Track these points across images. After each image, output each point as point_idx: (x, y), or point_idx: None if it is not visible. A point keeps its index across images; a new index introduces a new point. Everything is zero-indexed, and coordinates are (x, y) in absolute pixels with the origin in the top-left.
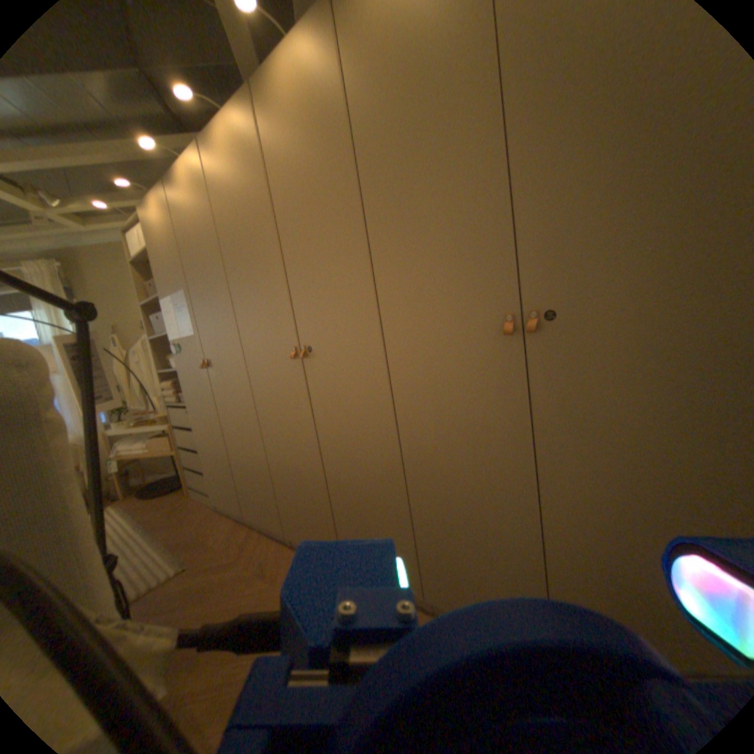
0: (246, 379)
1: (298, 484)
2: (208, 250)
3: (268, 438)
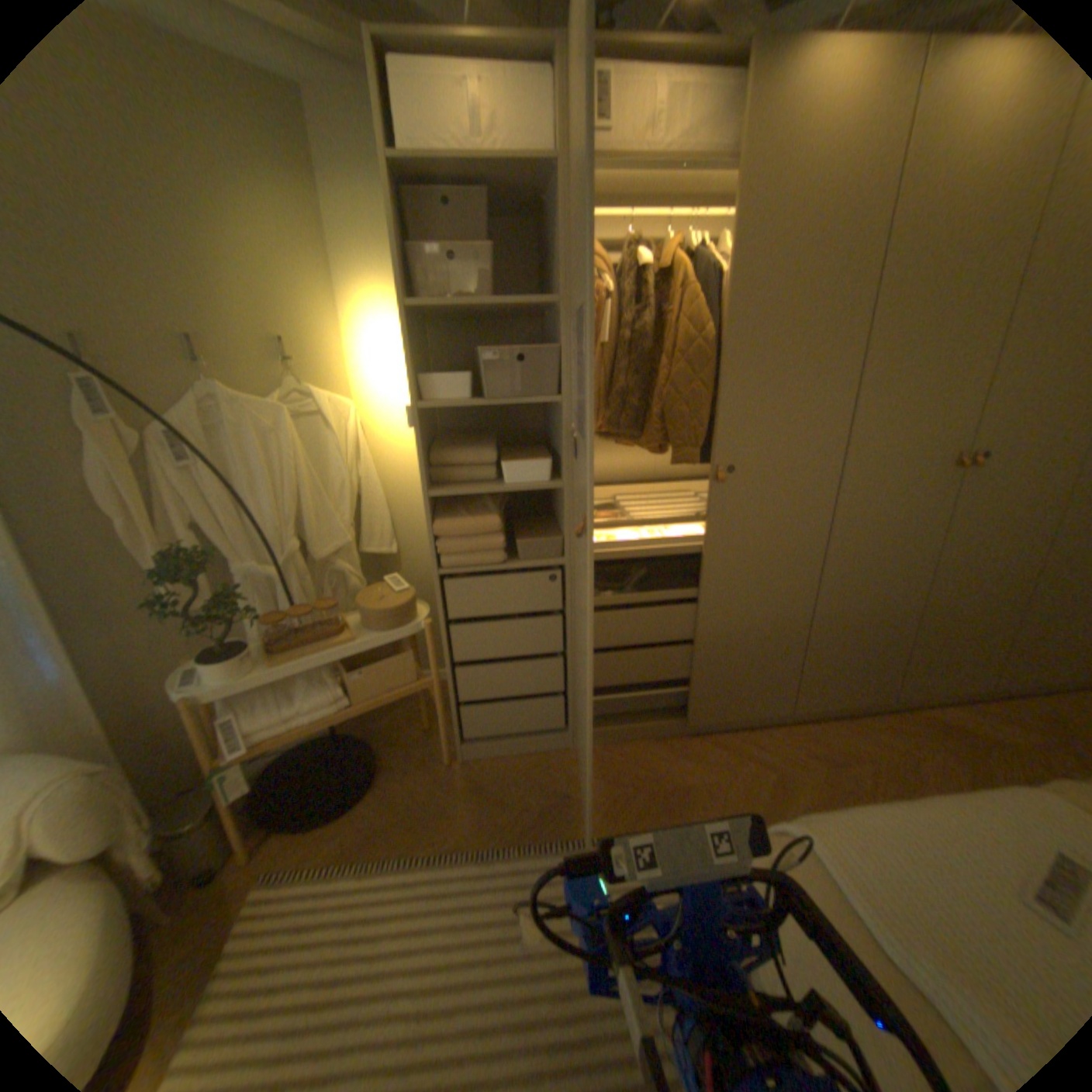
0: (828, 500)
1: (869, 633)
2: (842, 269)
3: (836, 583)
